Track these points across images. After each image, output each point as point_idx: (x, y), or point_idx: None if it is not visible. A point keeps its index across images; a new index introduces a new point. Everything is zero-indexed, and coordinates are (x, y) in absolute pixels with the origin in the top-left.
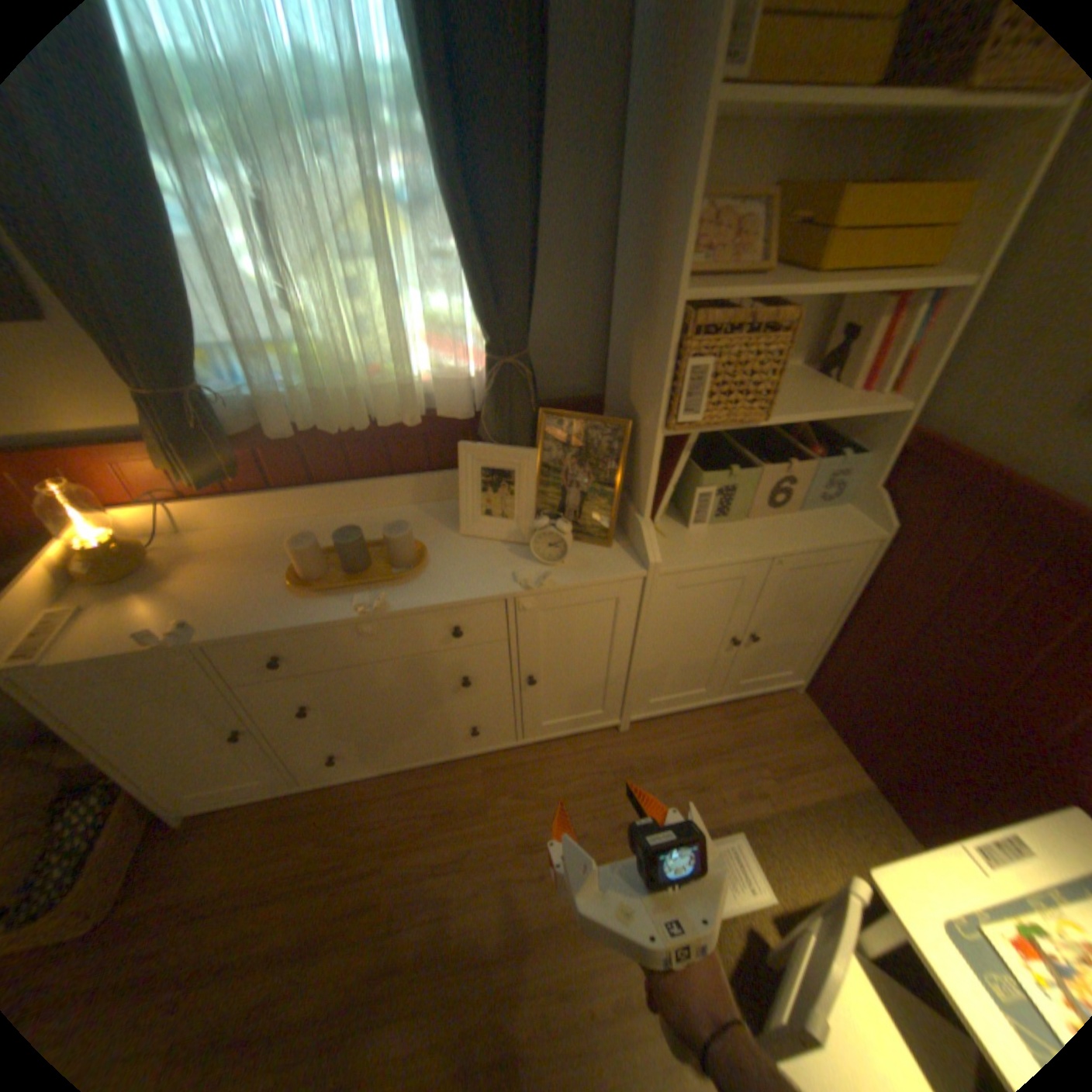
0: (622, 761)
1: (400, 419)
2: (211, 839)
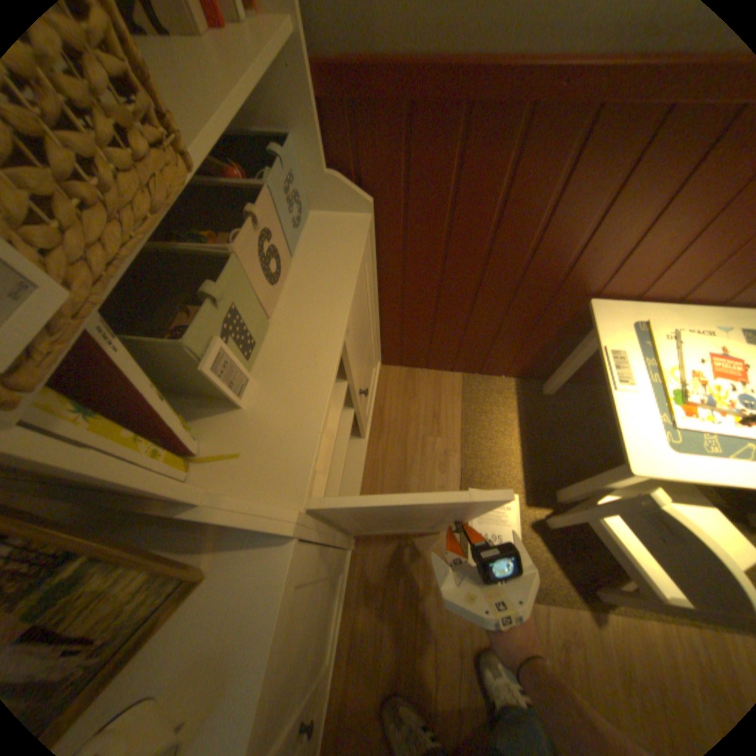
0: (379, 560)
1: None
2: None
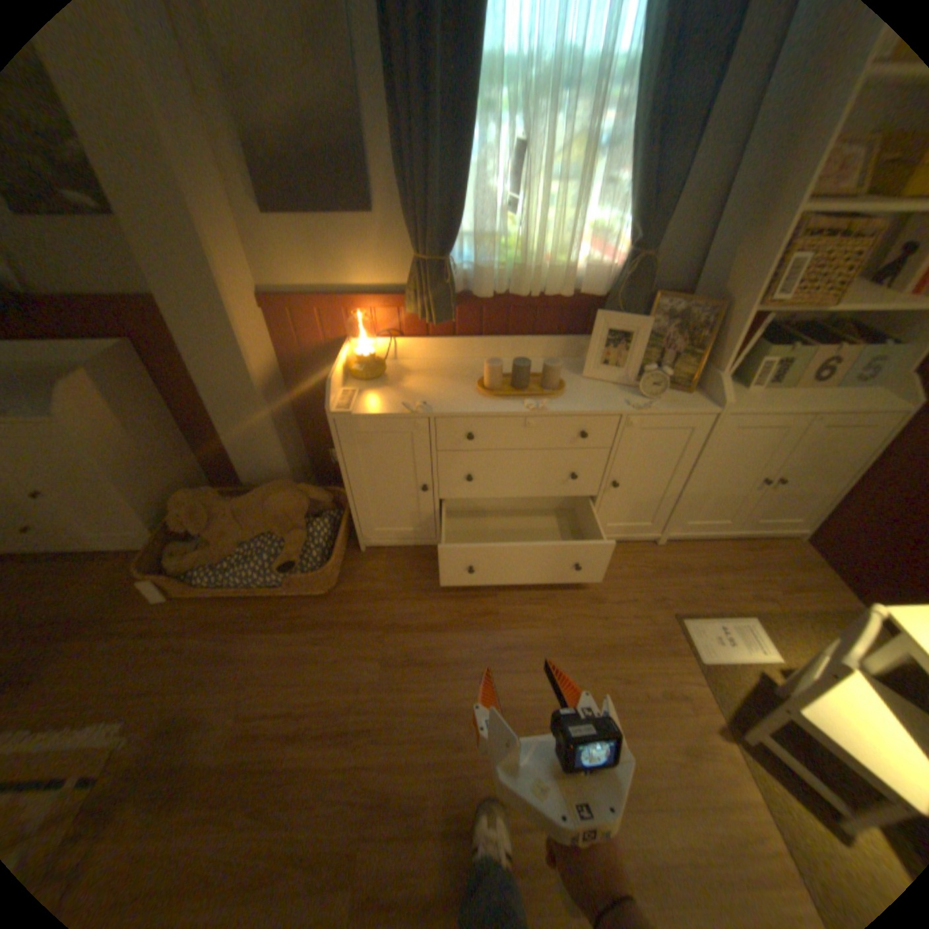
0: (660, 562)
1: (560, 292)
2: (384, 561)
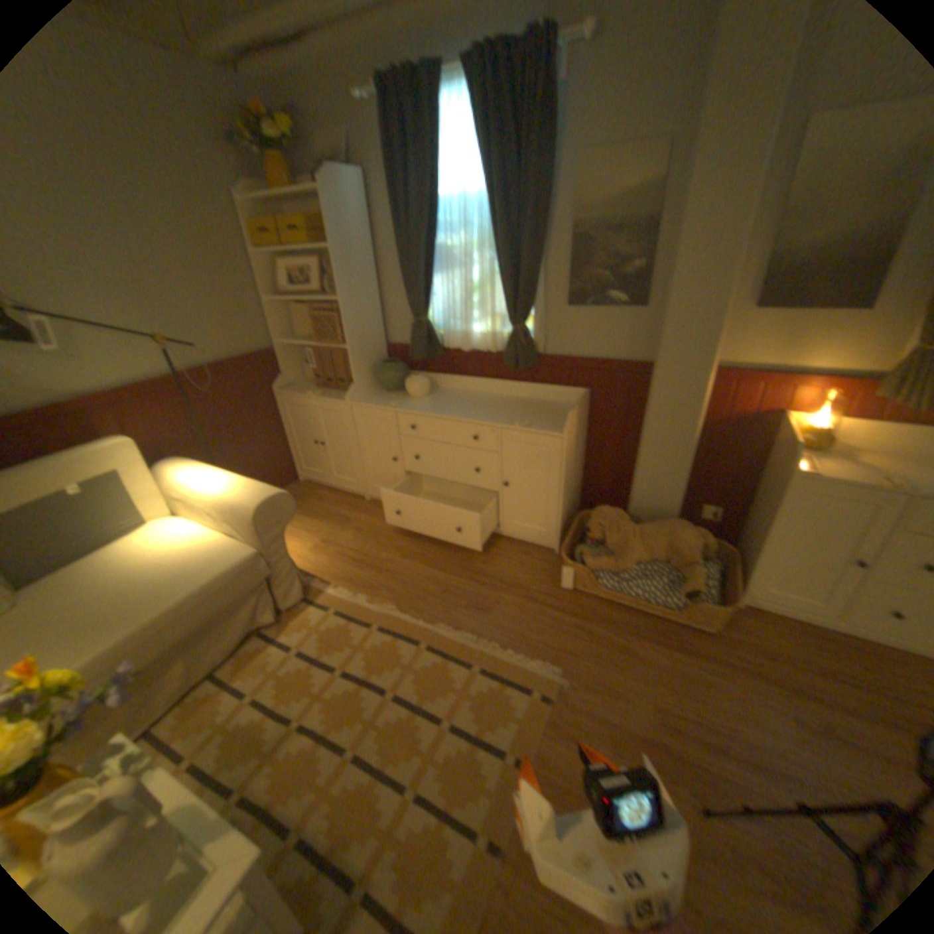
0: None
1: None
2: (768, 624)
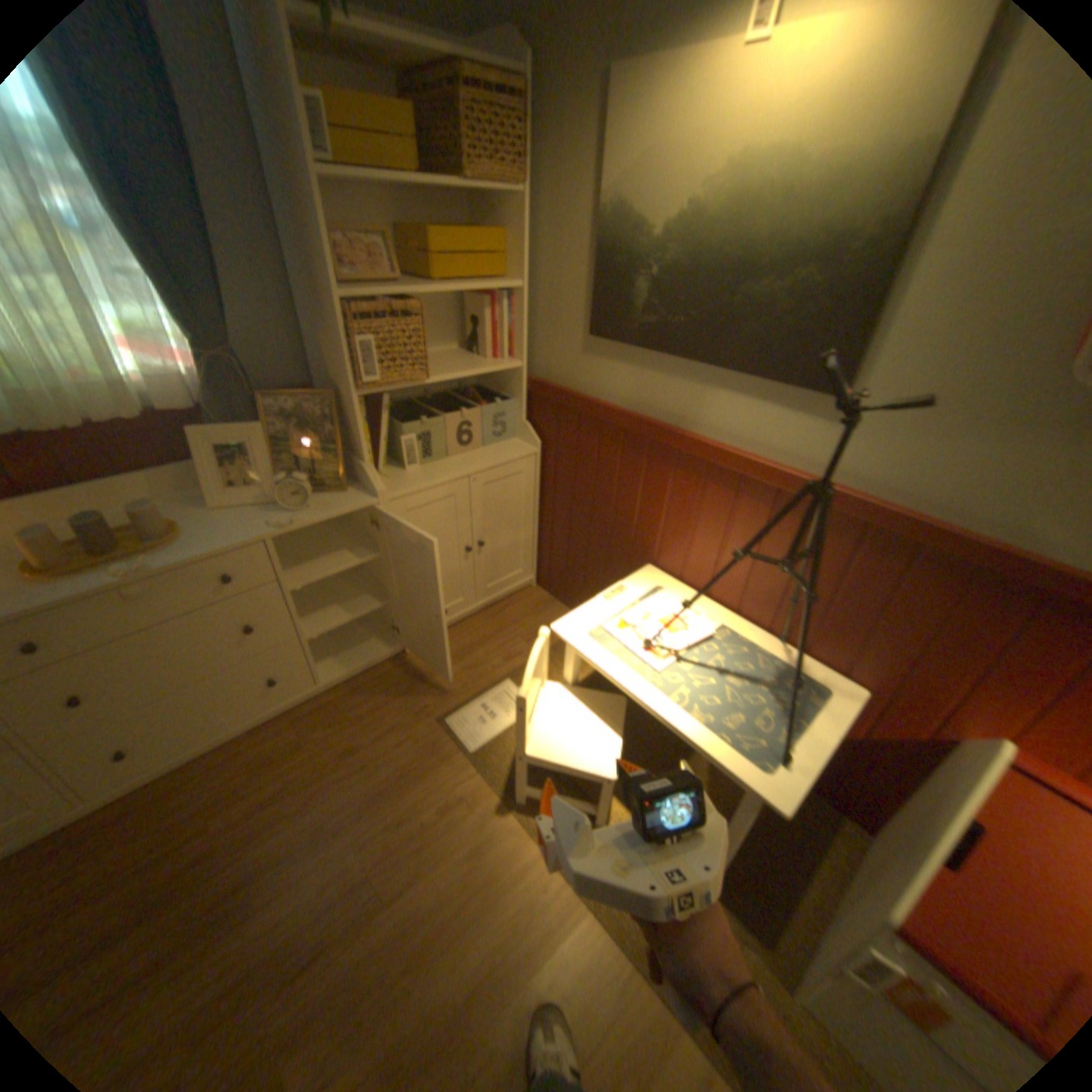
0: (412, 670)
1: (116, 413)
2: None
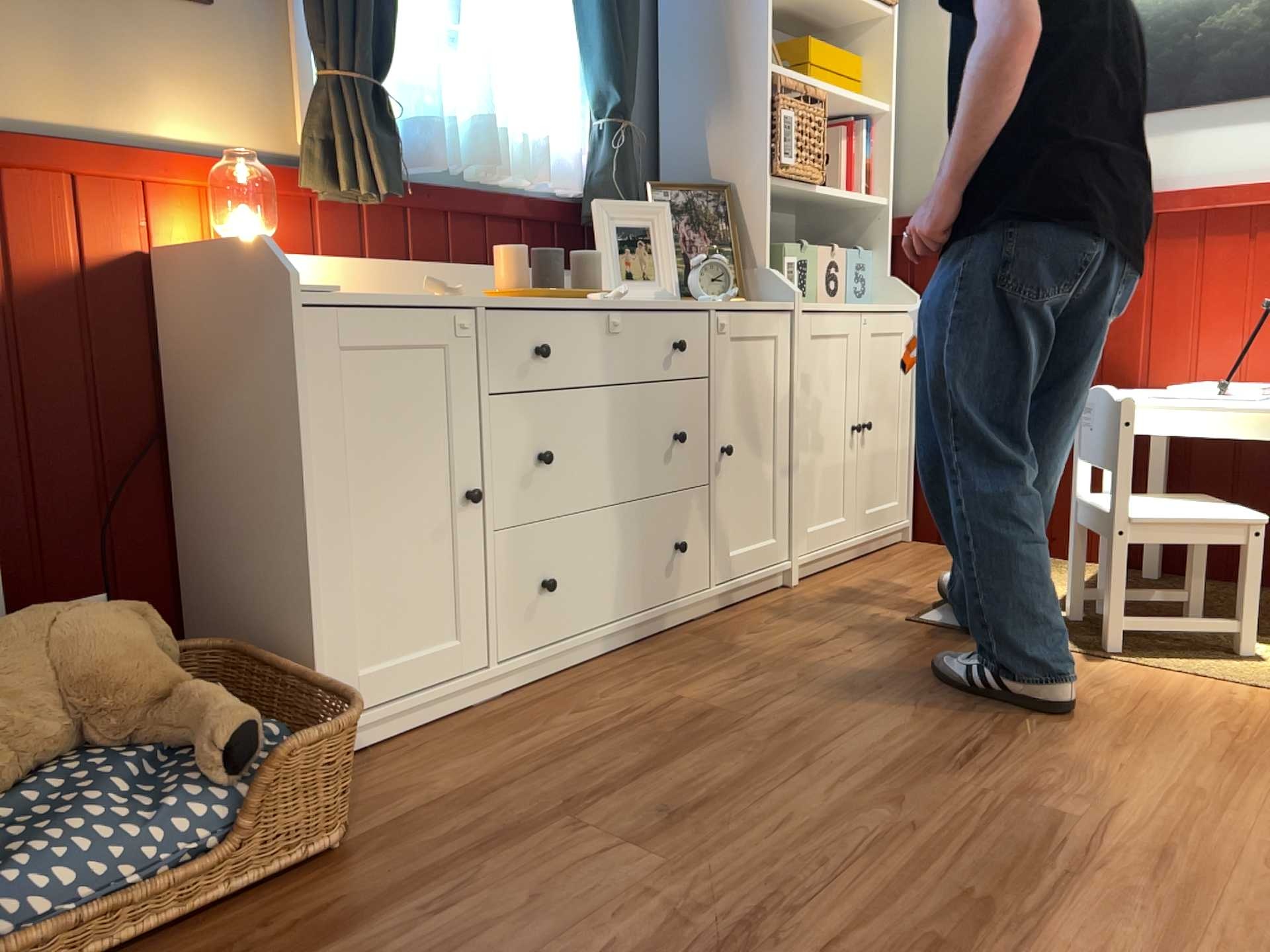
0: (818, 596)
1: (533, 175)
2: (400, 761)
